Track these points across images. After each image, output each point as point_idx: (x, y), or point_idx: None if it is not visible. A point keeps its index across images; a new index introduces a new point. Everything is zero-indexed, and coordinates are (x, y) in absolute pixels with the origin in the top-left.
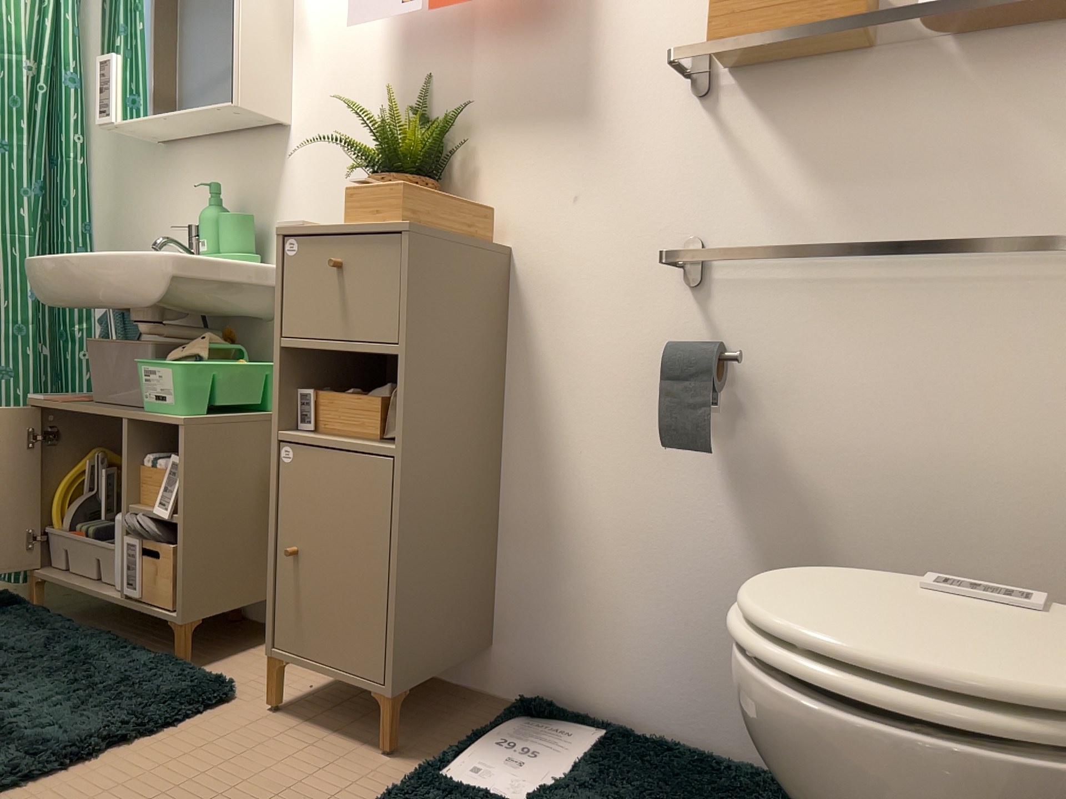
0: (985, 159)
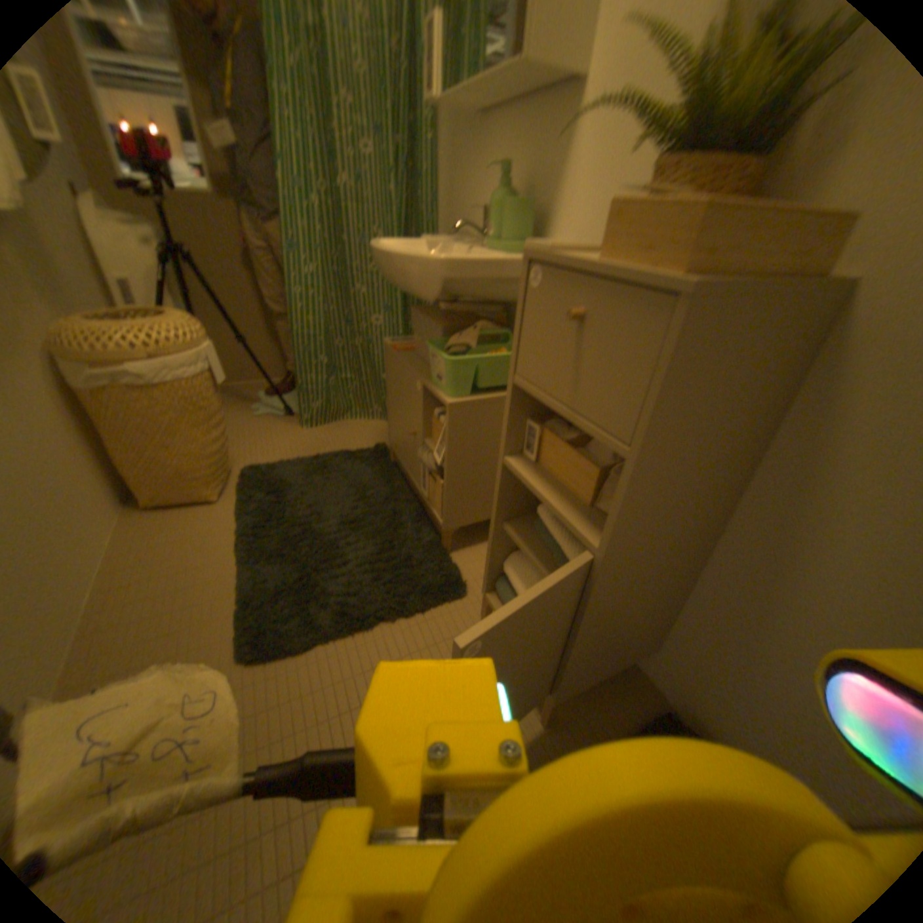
0: None
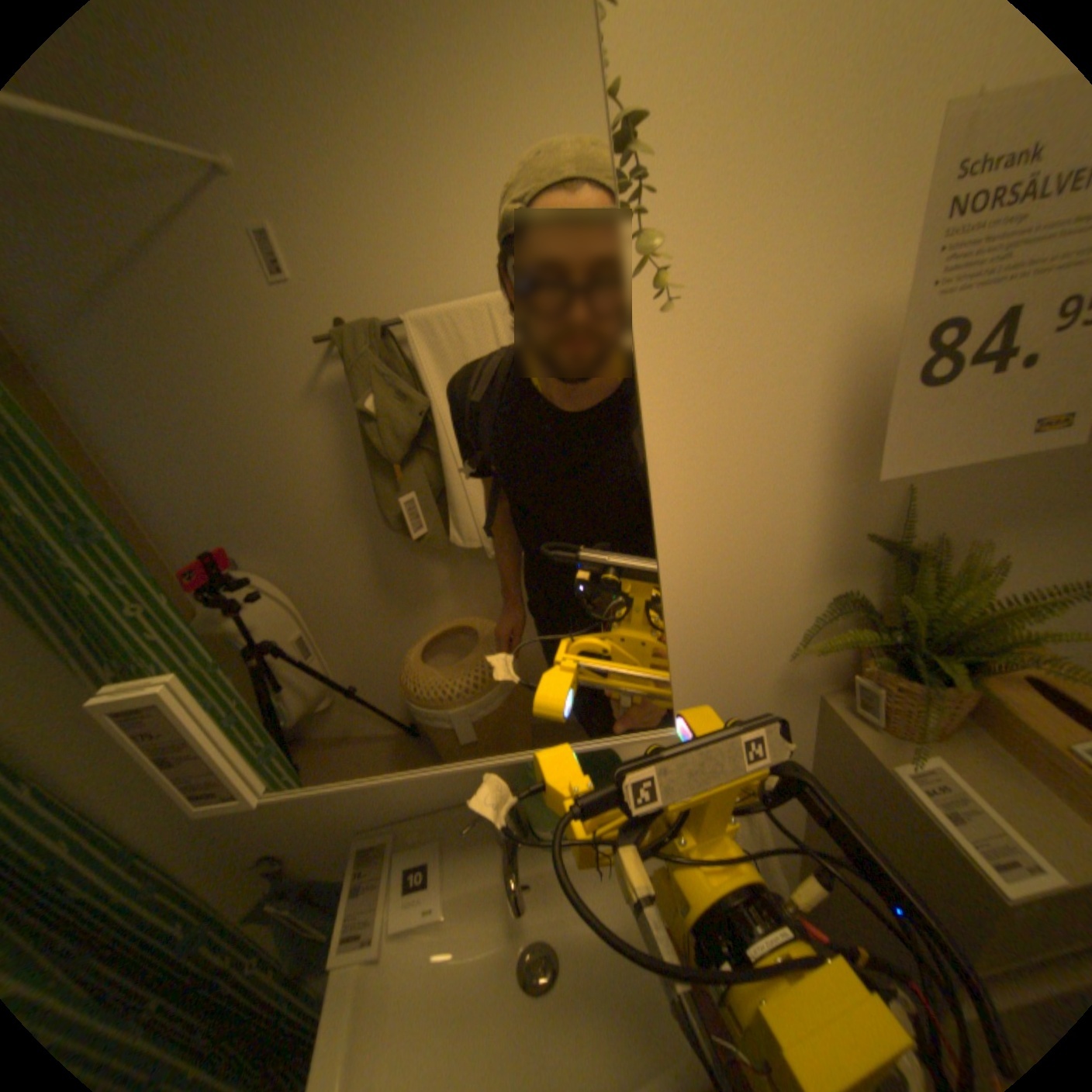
0: None
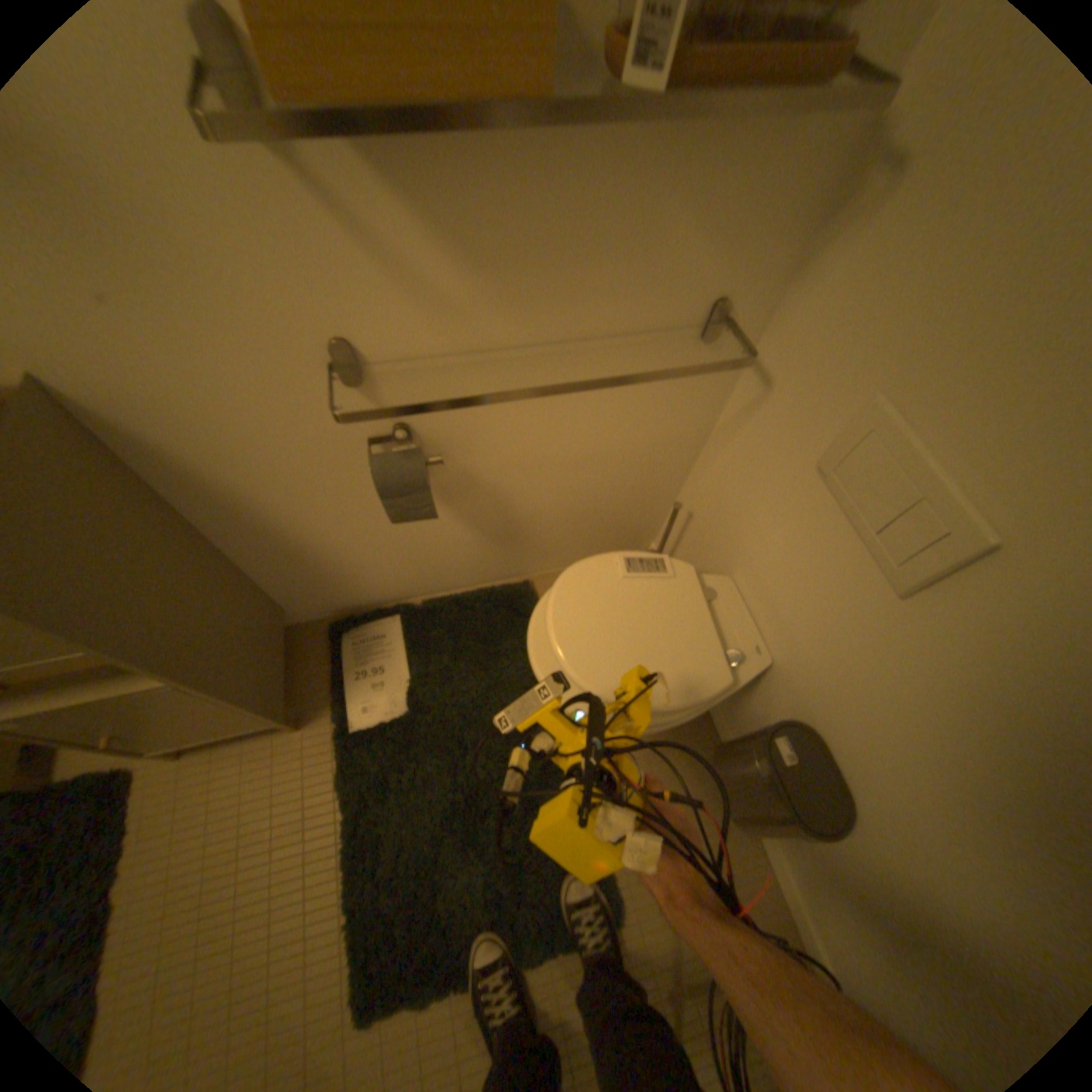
0: (645, 237)
